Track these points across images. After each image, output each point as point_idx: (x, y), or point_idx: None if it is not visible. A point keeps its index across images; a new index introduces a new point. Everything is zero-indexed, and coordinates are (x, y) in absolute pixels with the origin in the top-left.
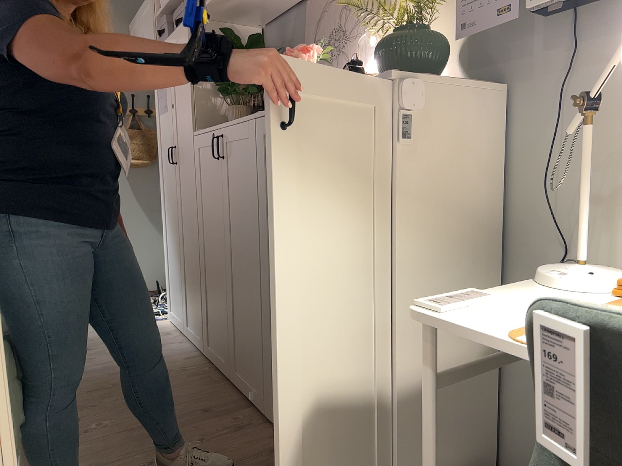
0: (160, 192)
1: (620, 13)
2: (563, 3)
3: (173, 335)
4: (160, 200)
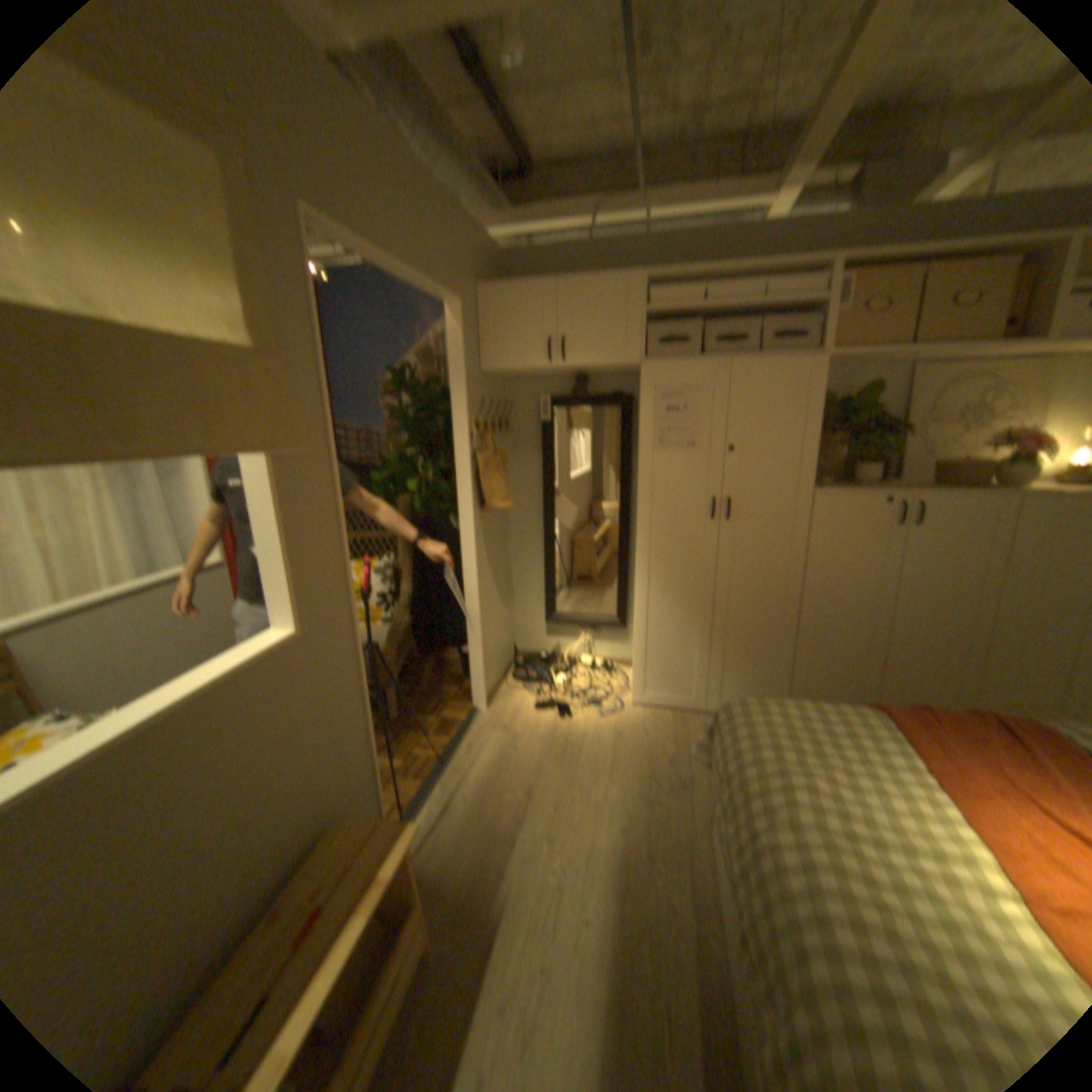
0: (641, 554)
1: None
2: None
3: (688, 720)
4: (636, 563)
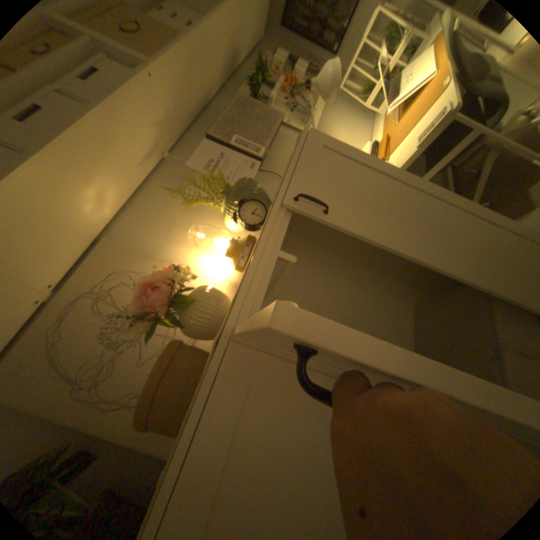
0: None
1: (269, 161)
2: (267, 149)
3: None
4: None
